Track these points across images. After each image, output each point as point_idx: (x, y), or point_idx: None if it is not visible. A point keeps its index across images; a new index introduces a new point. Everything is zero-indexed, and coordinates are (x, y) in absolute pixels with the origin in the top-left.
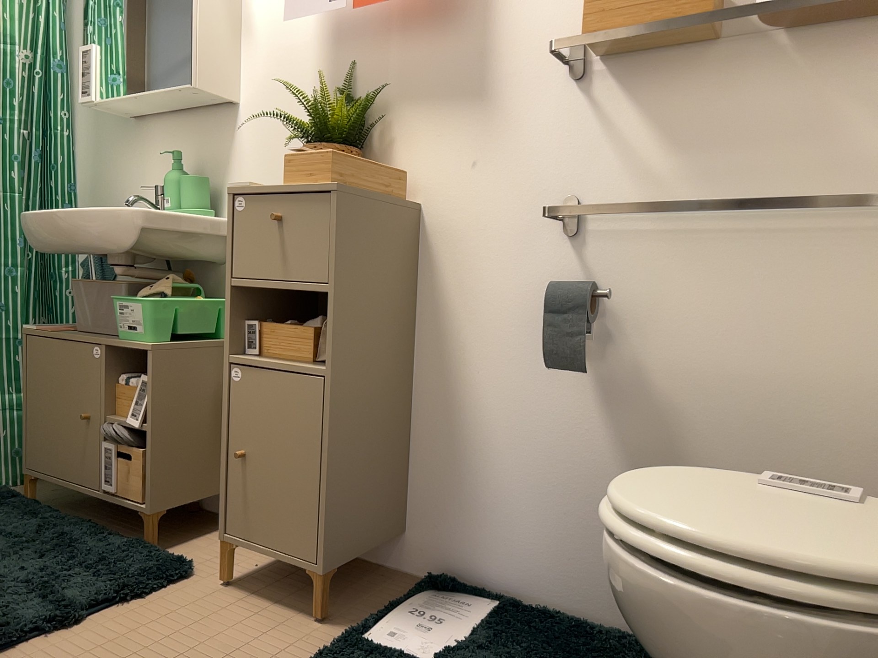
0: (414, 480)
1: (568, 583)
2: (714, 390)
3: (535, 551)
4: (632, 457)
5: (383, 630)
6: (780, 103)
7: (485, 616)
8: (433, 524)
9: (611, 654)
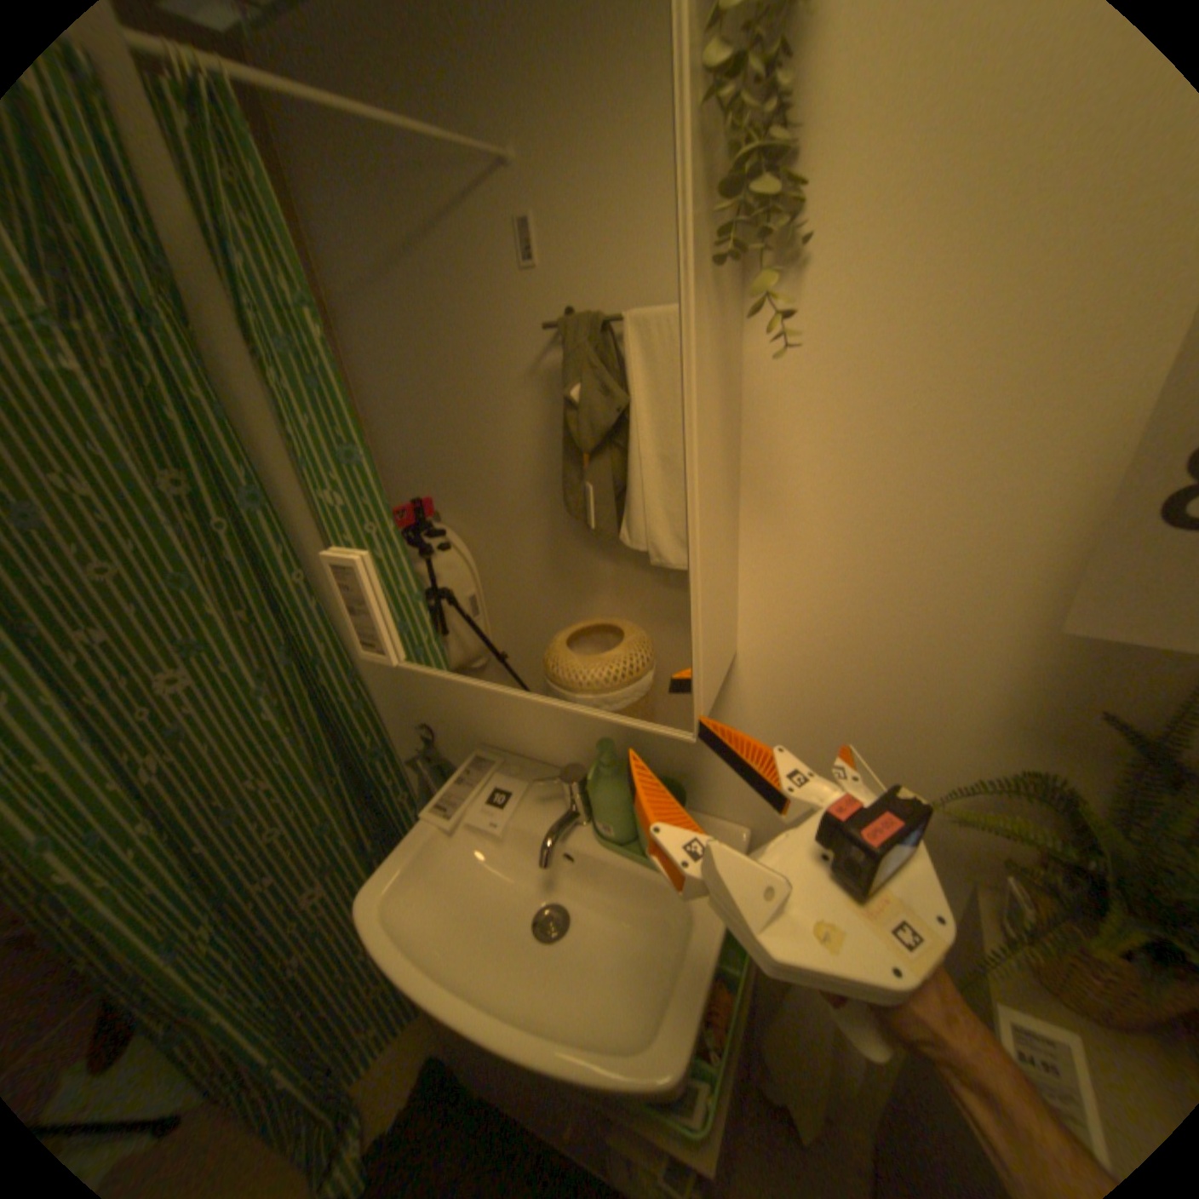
0: None
1: None
2: None
3: None
4: None
5: None
6: None
7: None
8: None
9: None
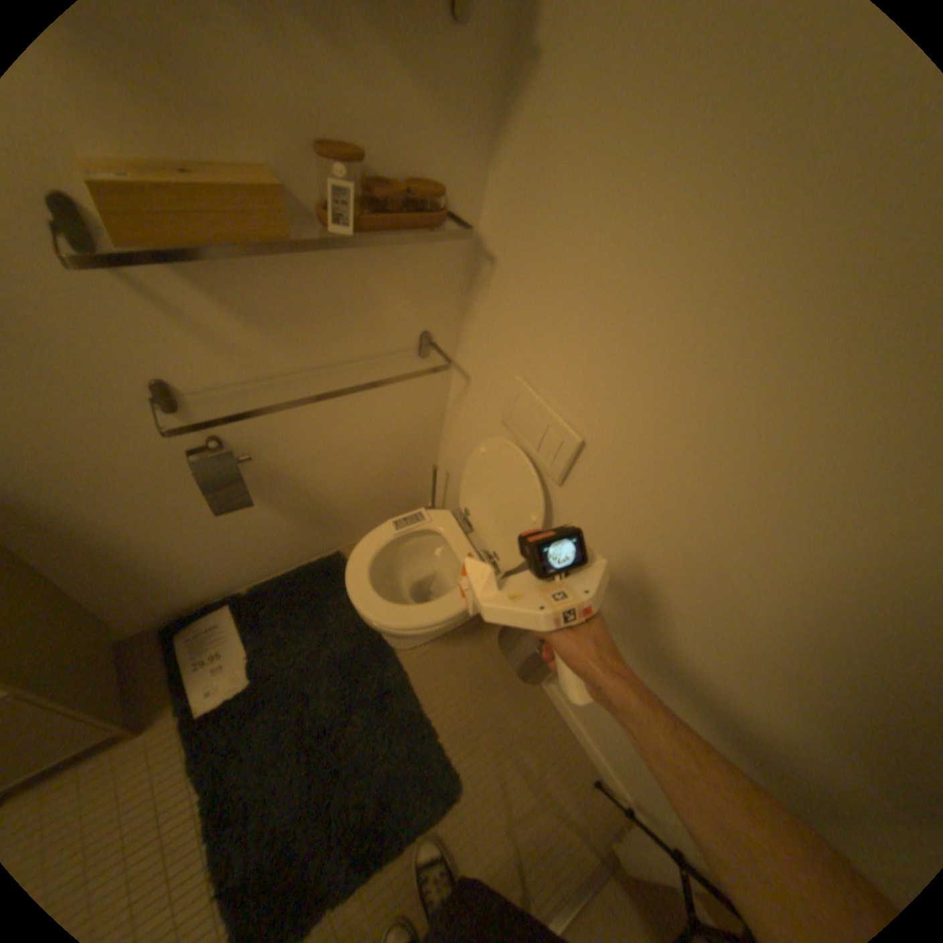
0: (95, 605)
1: (260, 568)
2: (323, 460)
3: (232, 571)
4: (281, 507)
5: (196, 698)
6: (337, 282)
7: (234, 625)
8: (136, 609)
9: (313, 588)
